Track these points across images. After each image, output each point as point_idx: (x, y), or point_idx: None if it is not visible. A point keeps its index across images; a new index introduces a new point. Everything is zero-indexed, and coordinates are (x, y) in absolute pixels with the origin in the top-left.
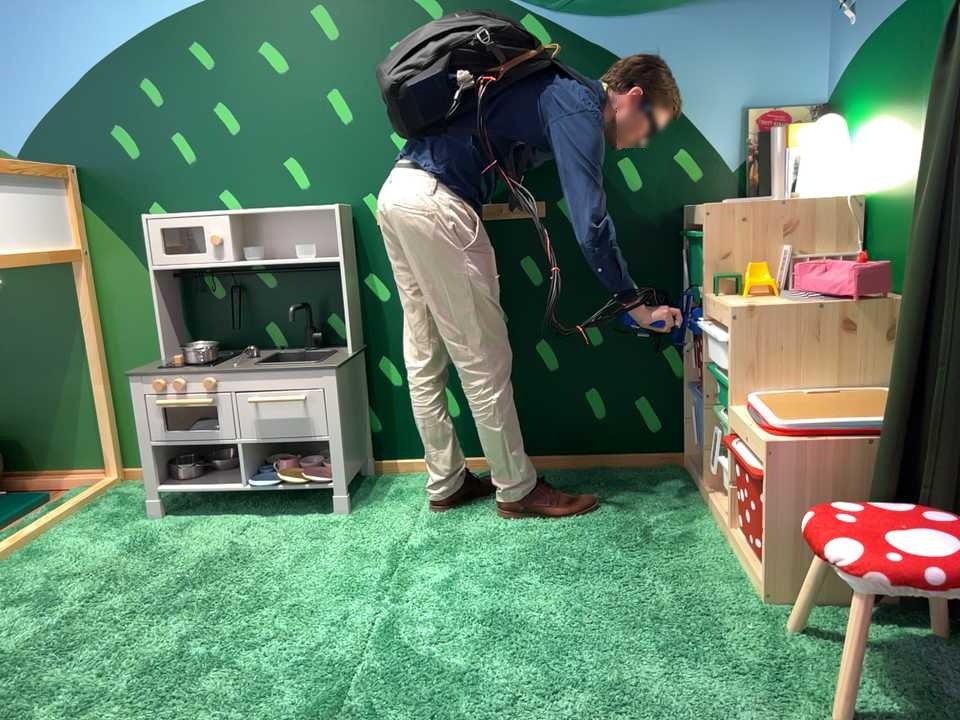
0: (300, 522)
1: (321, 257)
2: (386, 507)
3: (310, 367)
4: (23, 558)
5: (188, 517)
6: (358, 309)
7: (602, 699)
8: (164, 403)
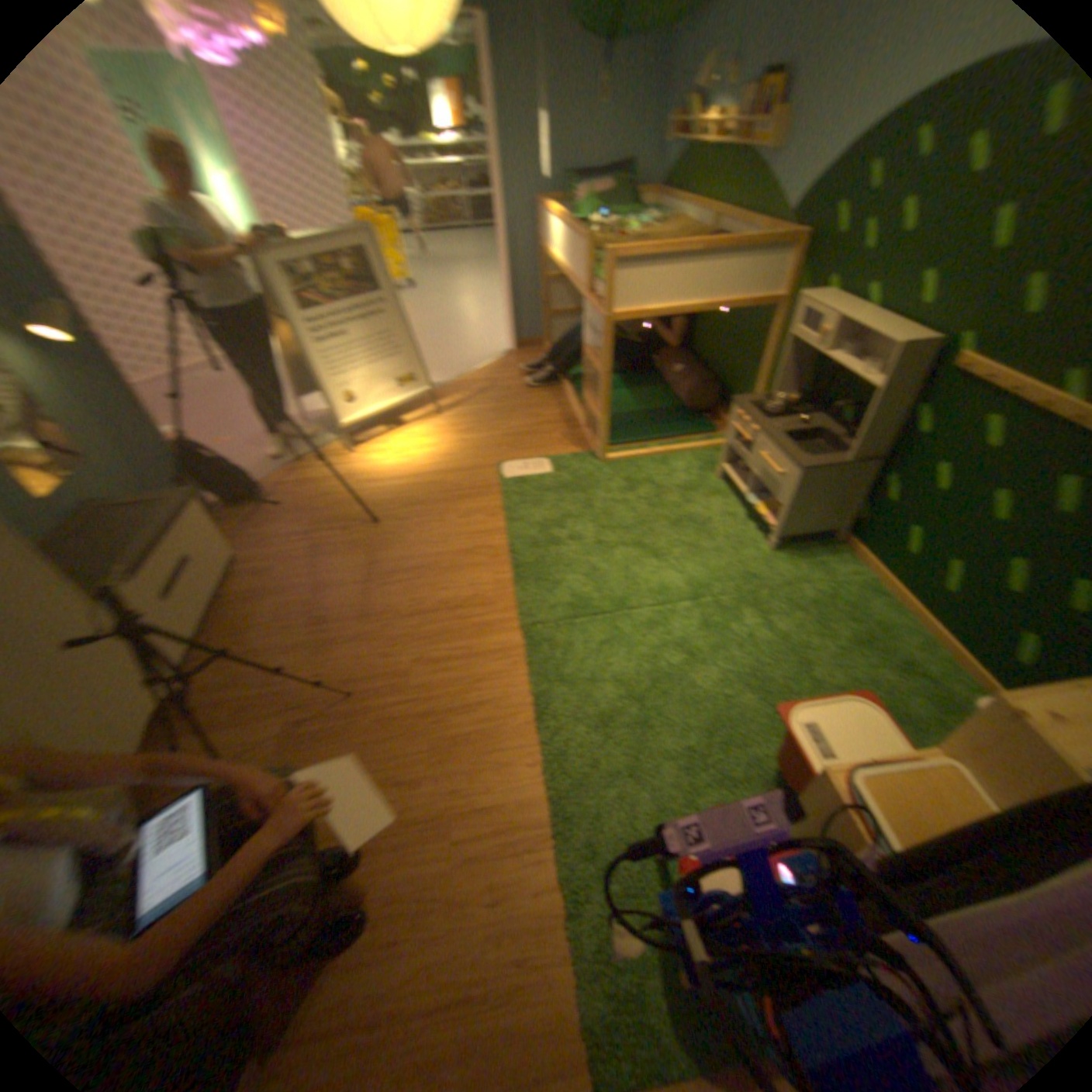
0: (751, 536)
1: (885, 378)
2: (797, 568)
3: (793, 460)
4: (660, 462)
5: (728, 490)
6: (901, 430)
7: (637, 721)
8: (735, 428)
